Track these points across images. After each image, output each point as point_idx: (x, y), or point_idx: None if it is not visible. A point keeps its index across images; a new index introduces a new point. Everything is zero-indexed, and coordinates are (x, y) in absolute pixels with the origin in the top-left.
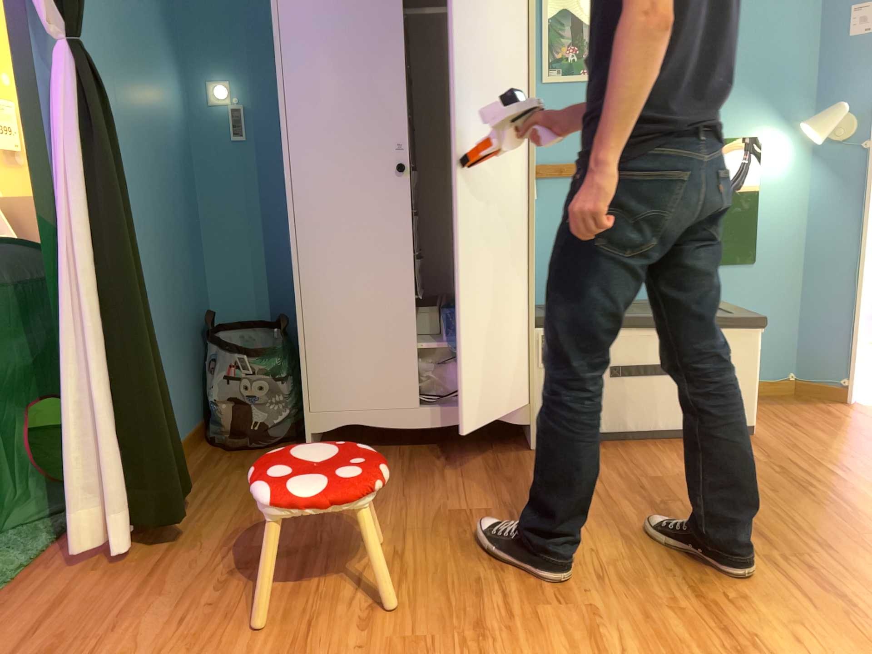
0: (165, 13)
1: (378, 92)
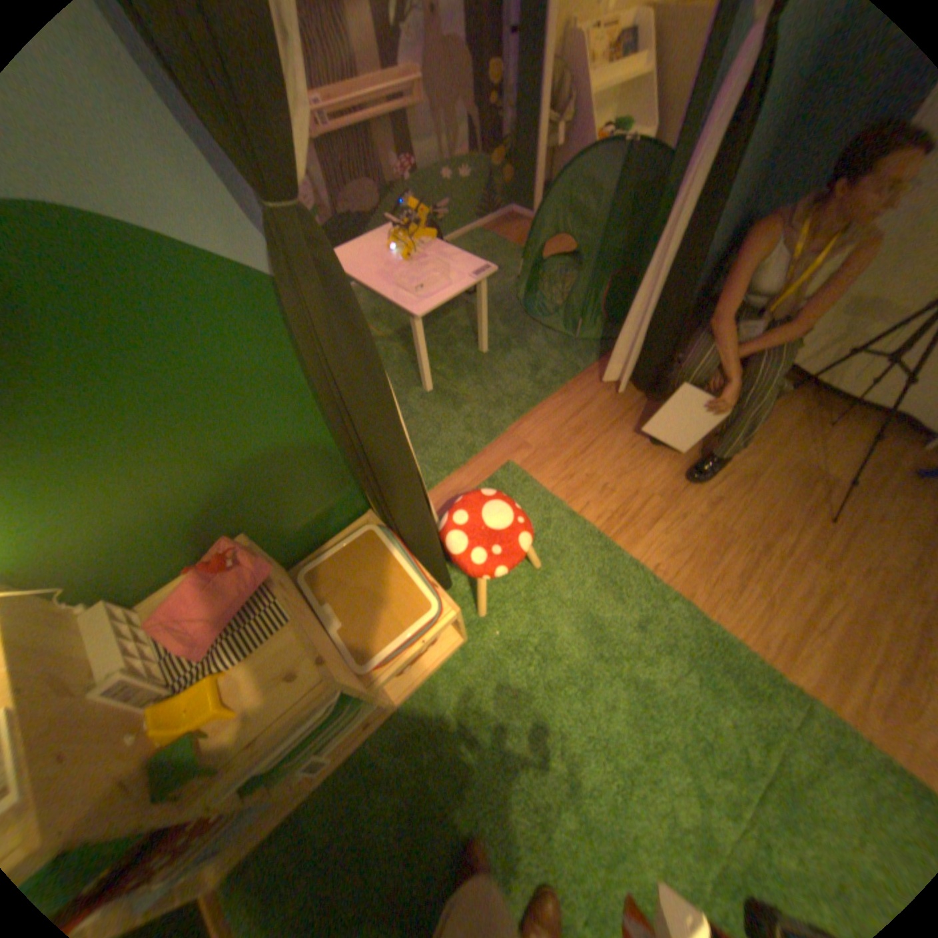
0: None
1: None
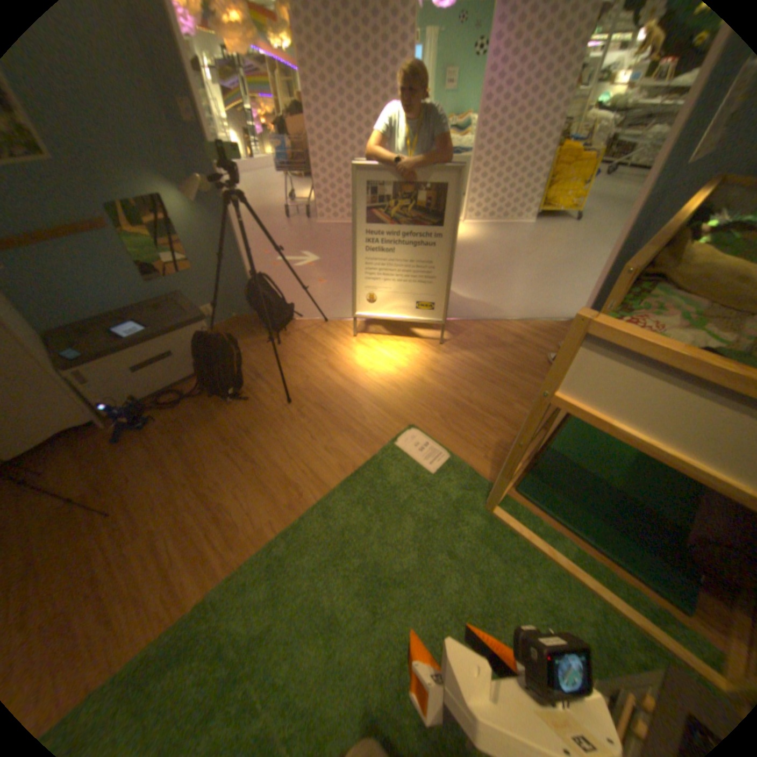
0: None
1: None
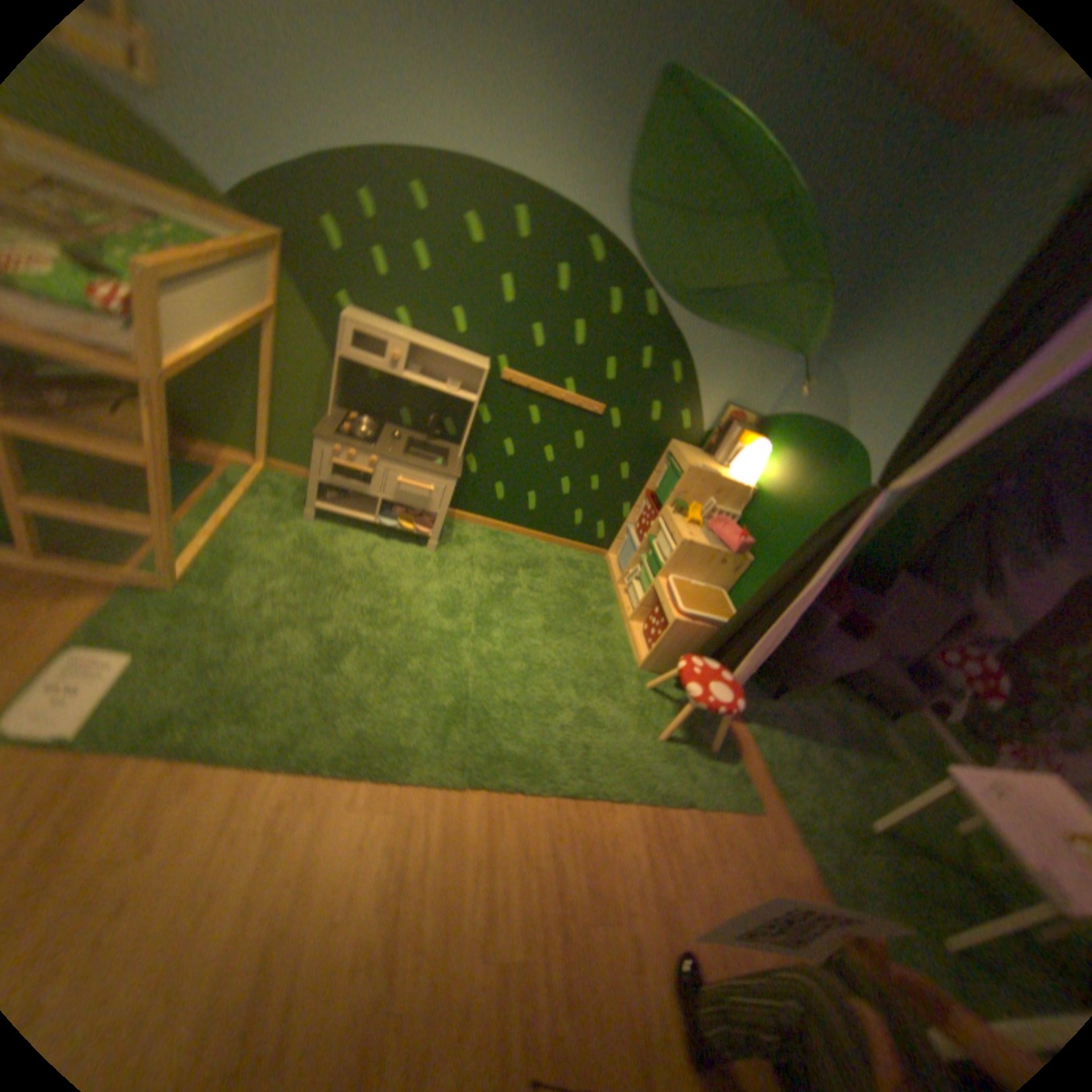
0: None
1: None
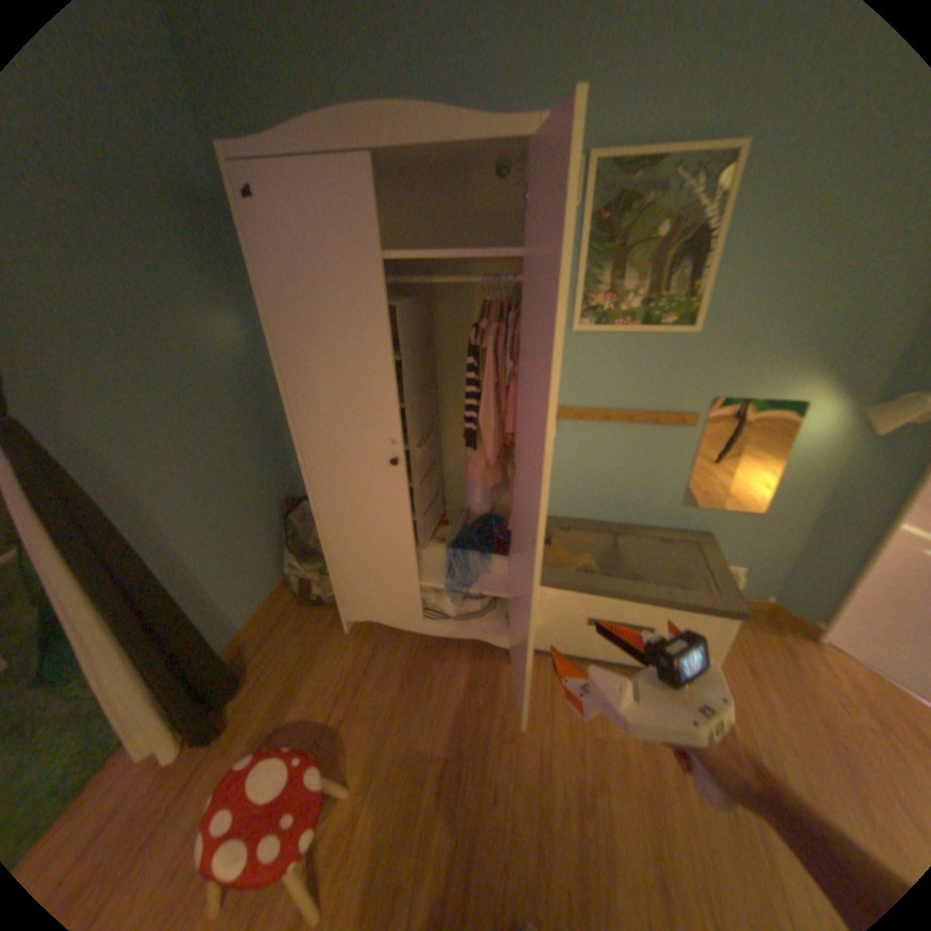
0: (201, 258)
1: (373, 390)
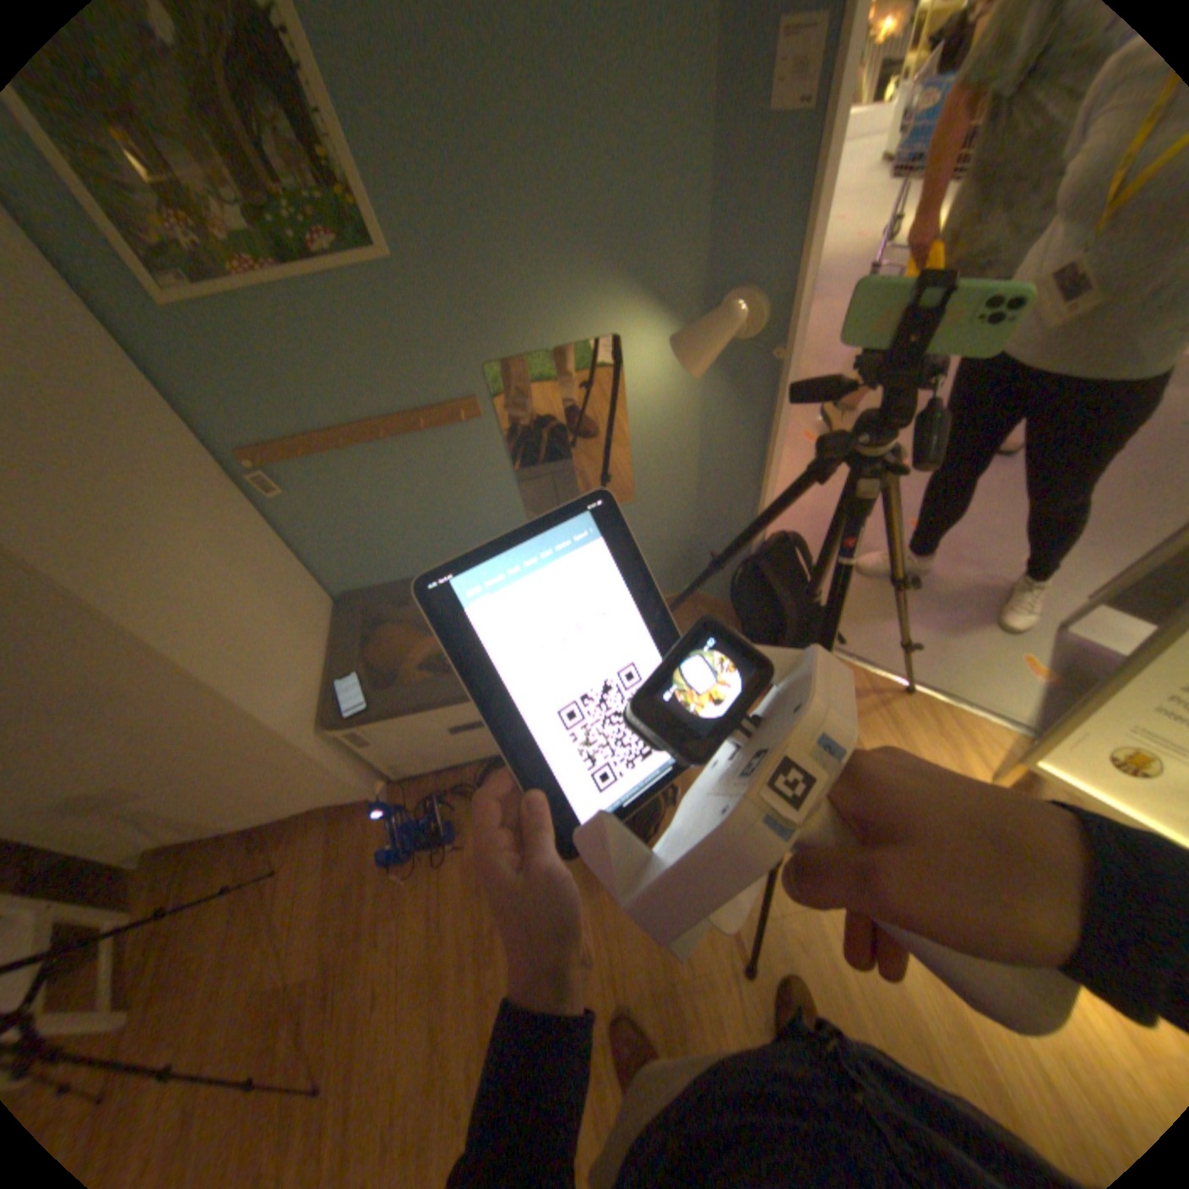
0: None
1: None
